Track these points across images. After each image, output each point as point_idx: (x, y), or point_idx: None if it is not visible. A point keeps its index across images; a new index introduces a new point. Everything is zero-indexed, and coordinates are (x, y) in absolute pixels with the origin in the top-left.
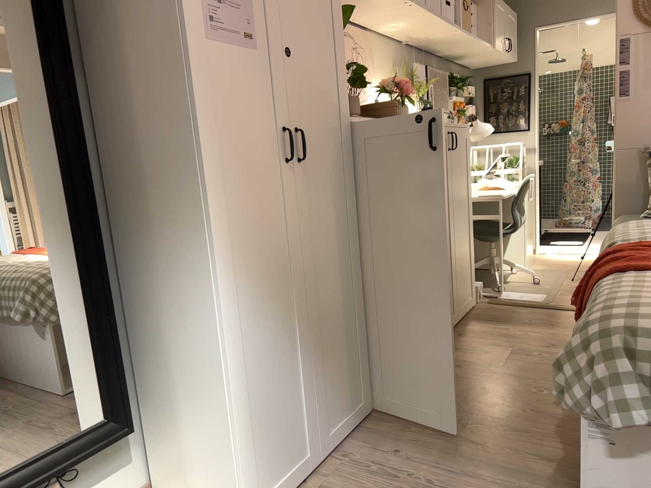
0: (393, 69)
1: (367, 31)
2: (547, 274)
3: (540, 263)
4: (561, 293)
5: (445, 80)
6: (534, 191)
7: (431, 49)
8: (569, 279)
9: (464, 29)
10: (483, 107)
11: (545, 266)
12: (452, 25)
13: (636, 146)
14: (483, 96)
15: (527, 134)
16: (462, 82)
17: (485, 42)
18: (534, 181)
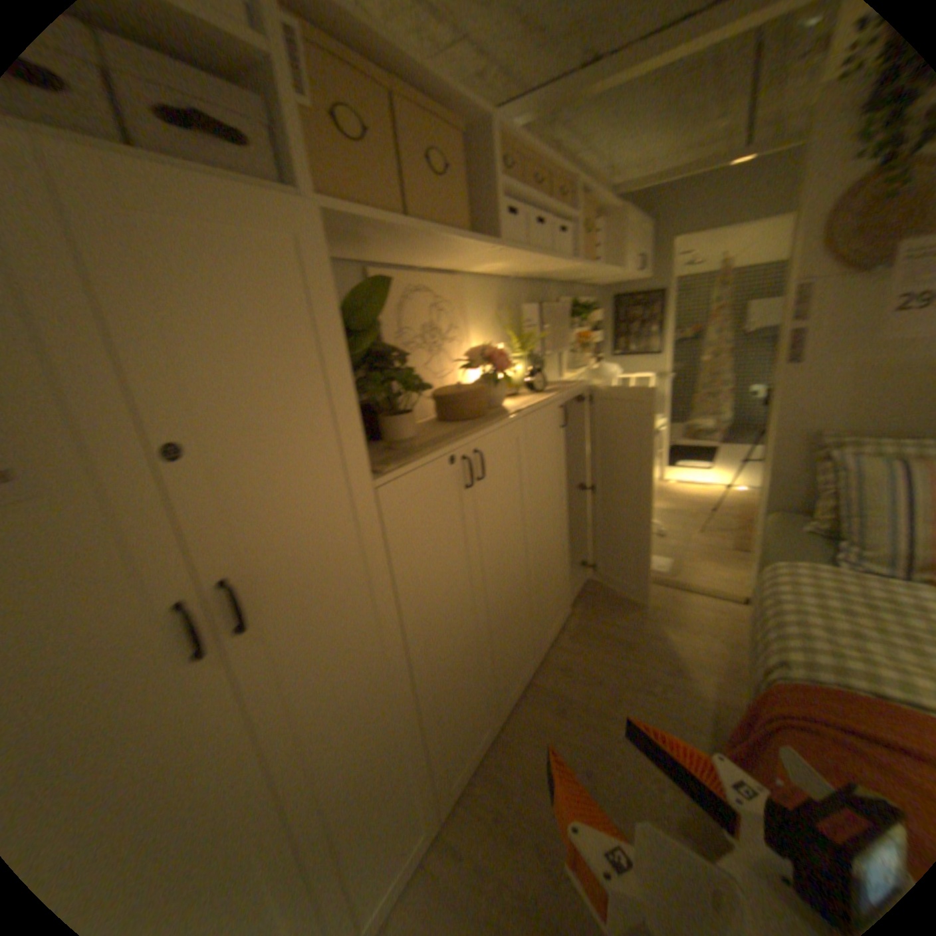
0: (499, 318)
1: (461, 275)
2: (676, 521)
3: (669, 501)
4: (691, 559)
5: (571, 309)
6: (667, 419)
7: (553, 278)
8: (700, 531)
9: (590, 258)
10: (616, 327)
11: (674, 506)
12: (574, 260)
13: (807, 430)
14: (616, 315)
15: (662, 358)
16: (592, 305)
17: (619, 265)
18: (667, 409)
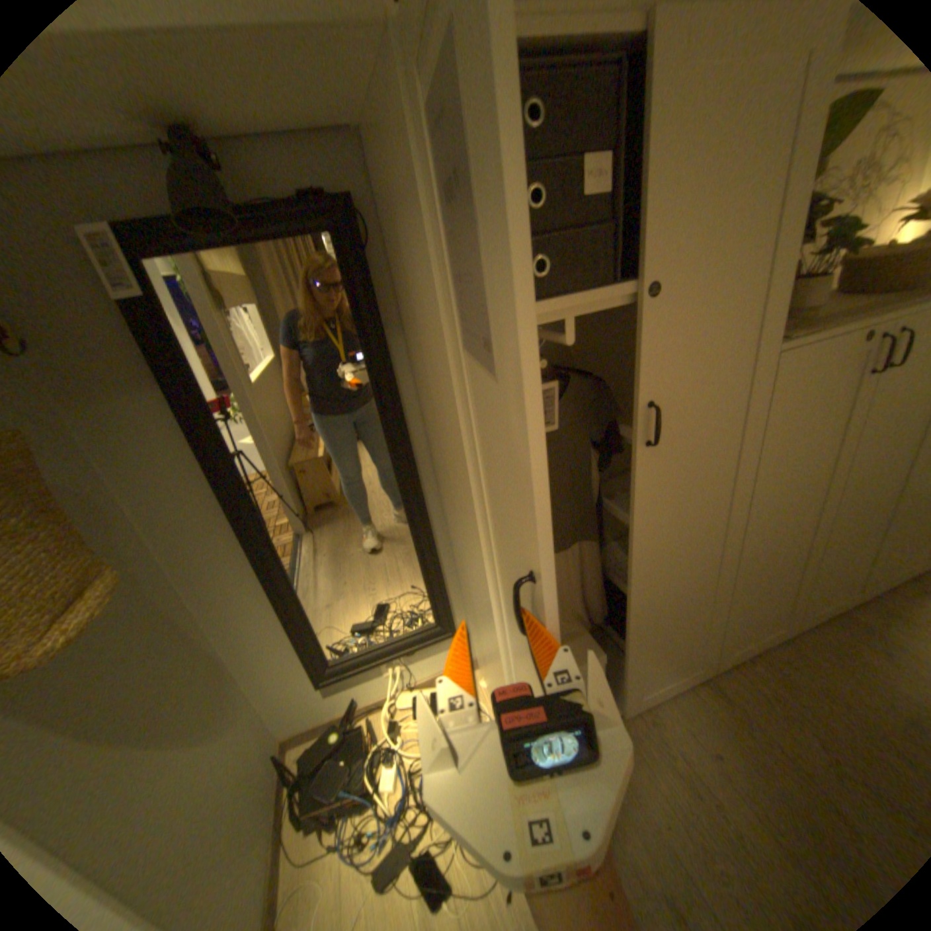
0: None
1: None
2: None
3: None
4: None
5: None
6: None
7: None
8: None
9: None
10: None
11: None
12: None
13: None
14: None
15: None
16: None
17: None
18: None
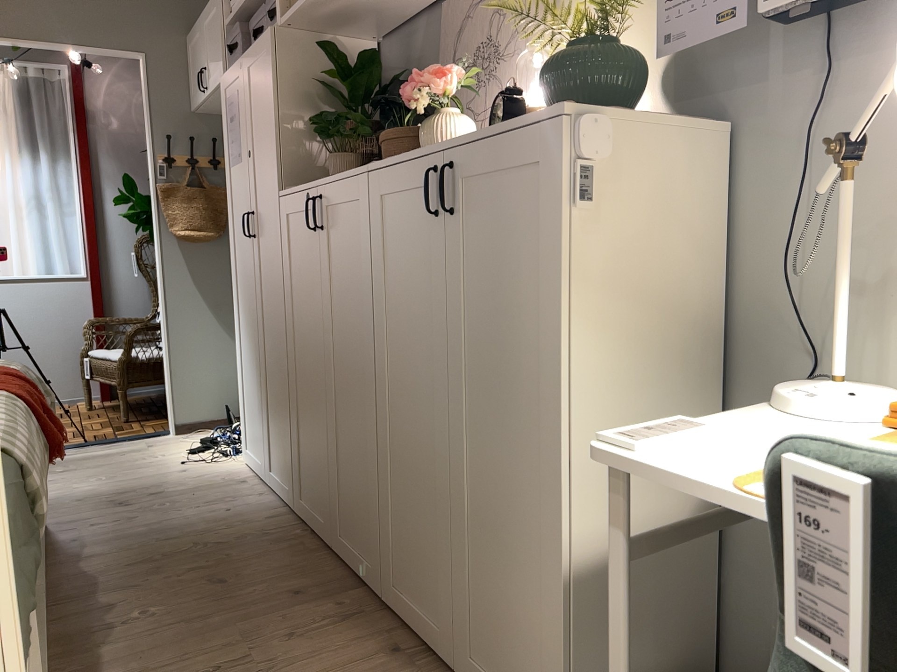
0: None
1: None
2: None
3: None
4: None
5: None
6: None
7: None
8: None
9: None
10: None
11: None
12: None
13: None
14: None
15: None
16: None
17: None
18: None
